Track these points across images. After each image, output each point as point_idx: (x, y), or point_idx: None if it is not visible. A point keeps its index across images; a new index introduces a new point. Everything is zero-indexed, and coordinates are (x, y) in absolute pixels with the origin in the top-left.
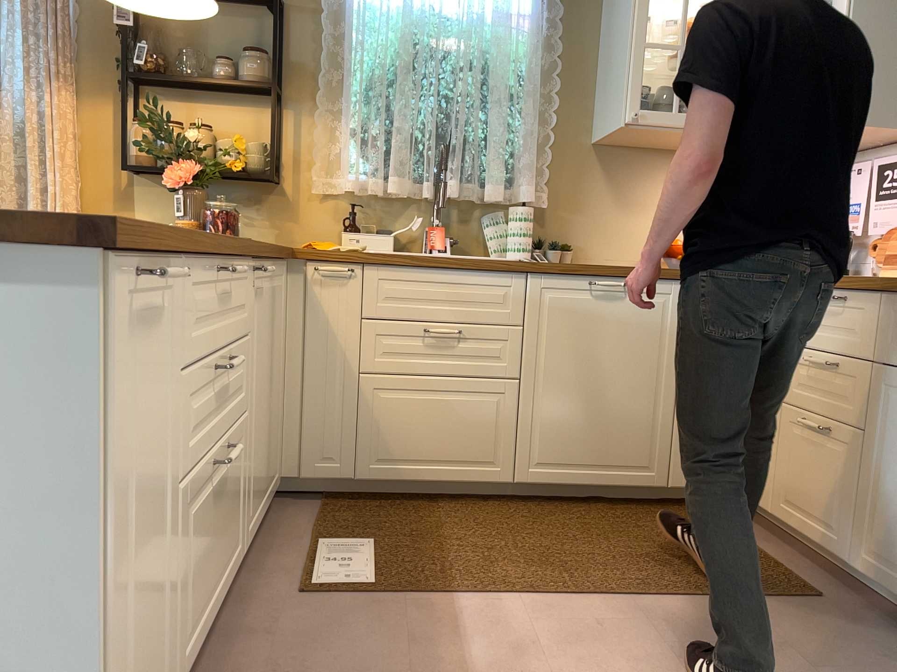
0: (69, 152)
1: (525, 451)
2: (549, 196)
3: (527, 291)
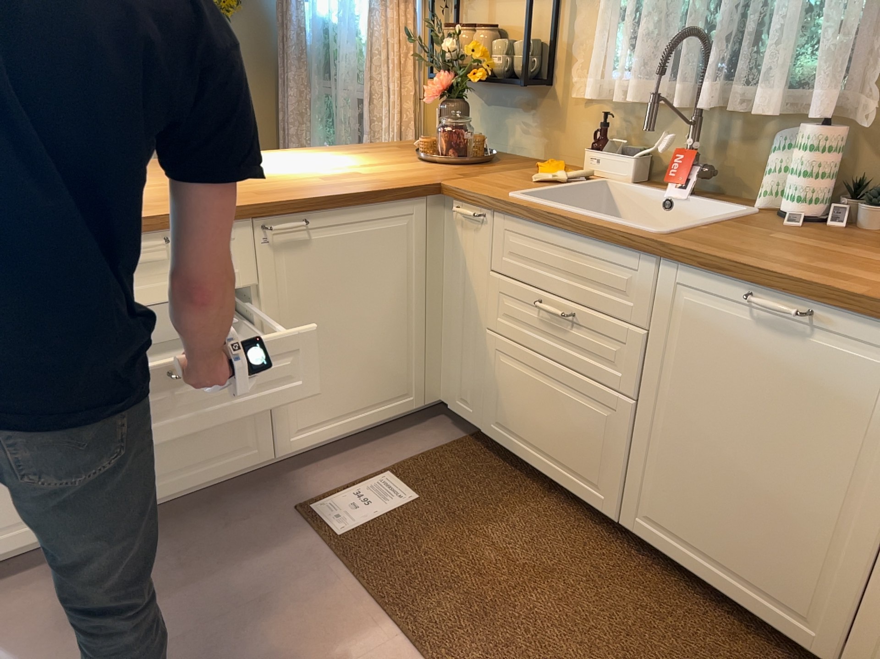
0: (404, 62)
1: (632, 492)
2: (877, 111)
3: (658, 283)
